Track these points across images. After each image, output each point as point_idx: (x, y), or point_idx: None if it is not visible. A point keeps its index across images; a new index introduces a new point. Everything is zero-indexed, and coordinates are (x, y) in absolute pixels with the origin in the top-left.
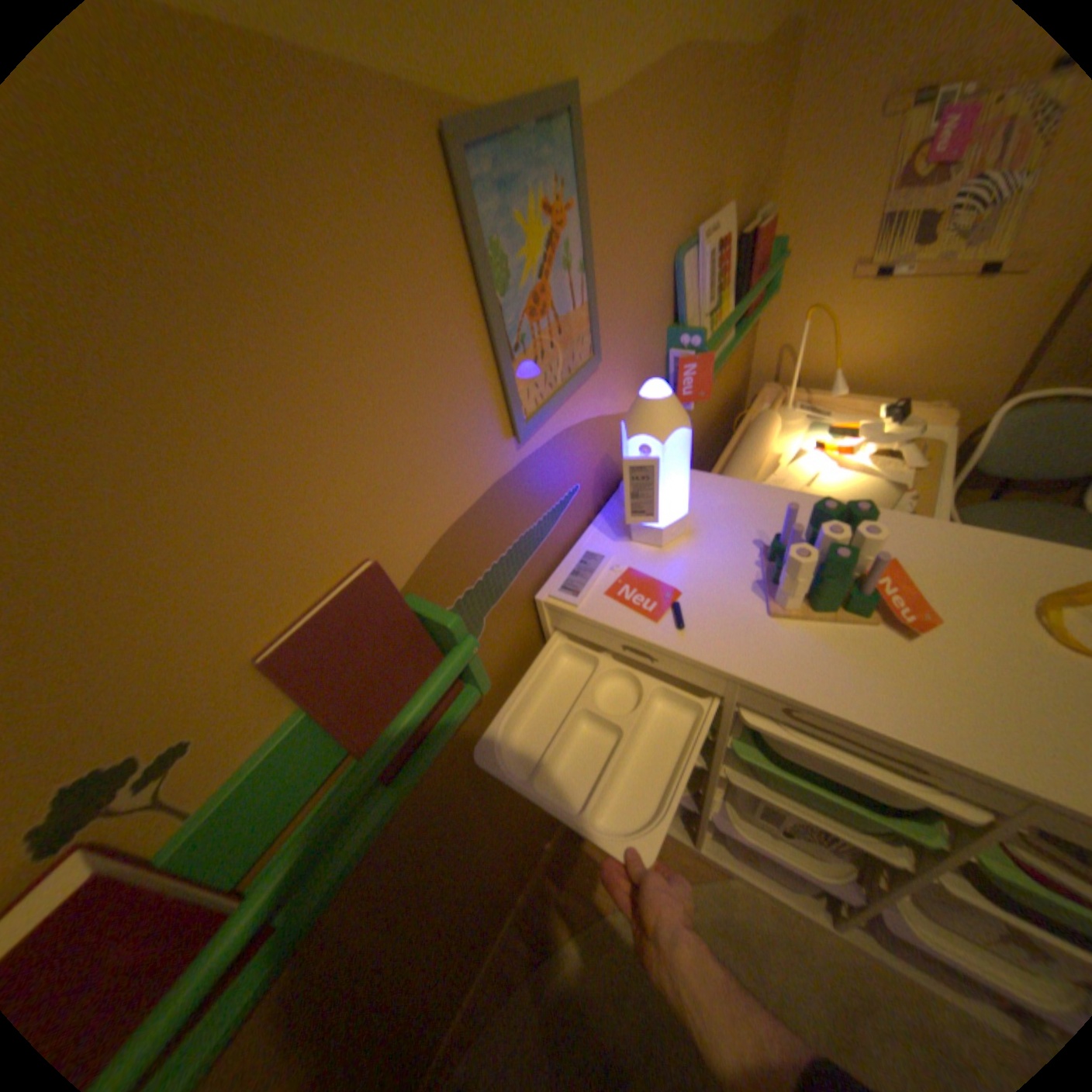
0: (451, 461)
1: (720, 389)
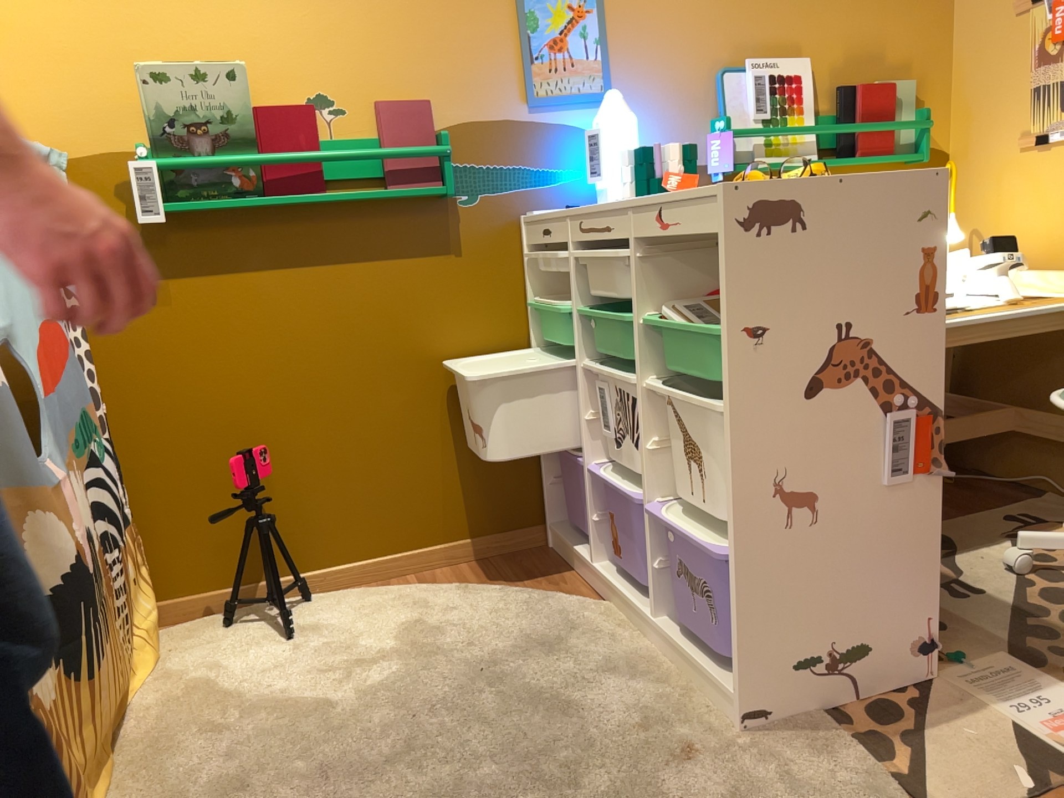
0: (482, 90)
1: None
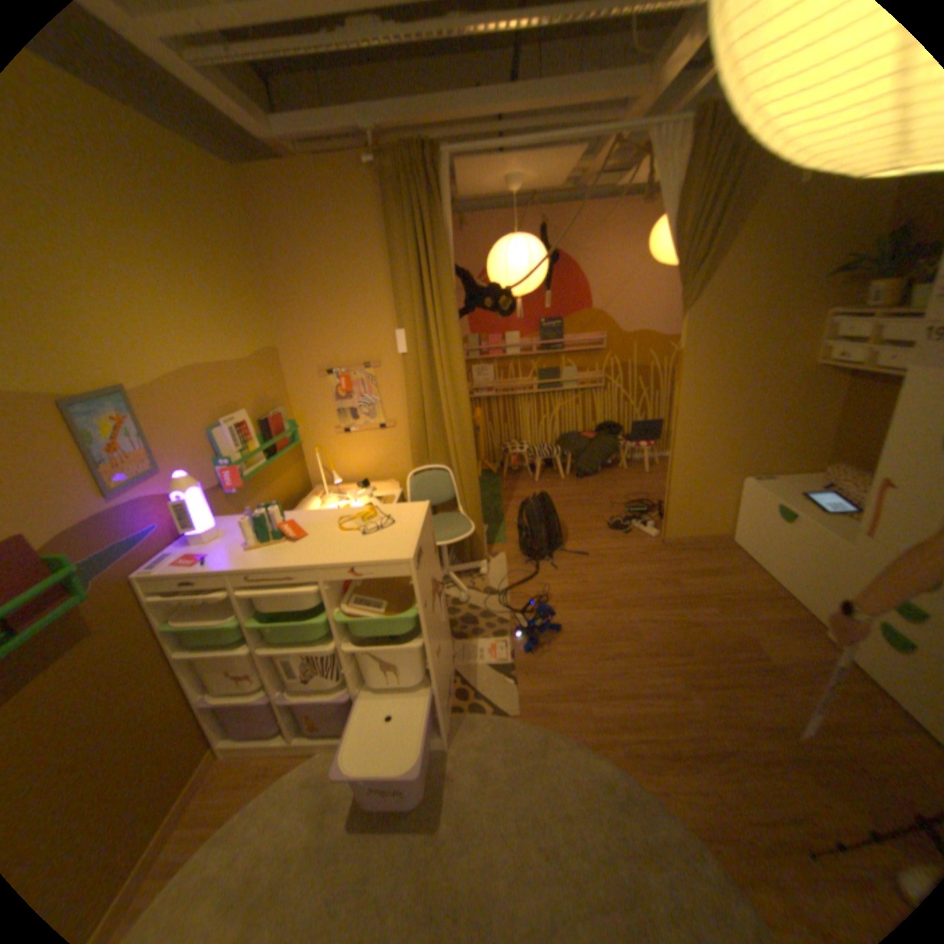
0: (65, 503)
1: (279, 489)
